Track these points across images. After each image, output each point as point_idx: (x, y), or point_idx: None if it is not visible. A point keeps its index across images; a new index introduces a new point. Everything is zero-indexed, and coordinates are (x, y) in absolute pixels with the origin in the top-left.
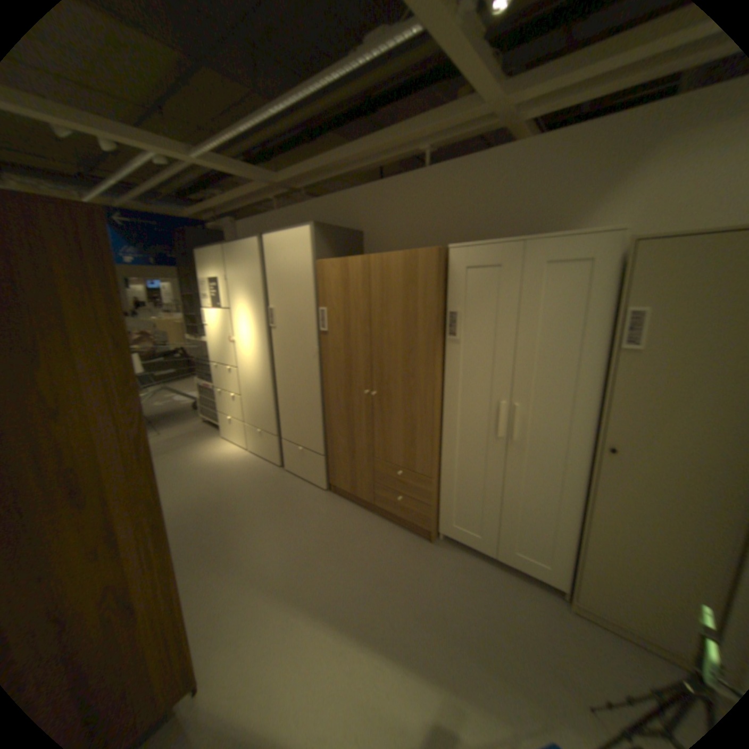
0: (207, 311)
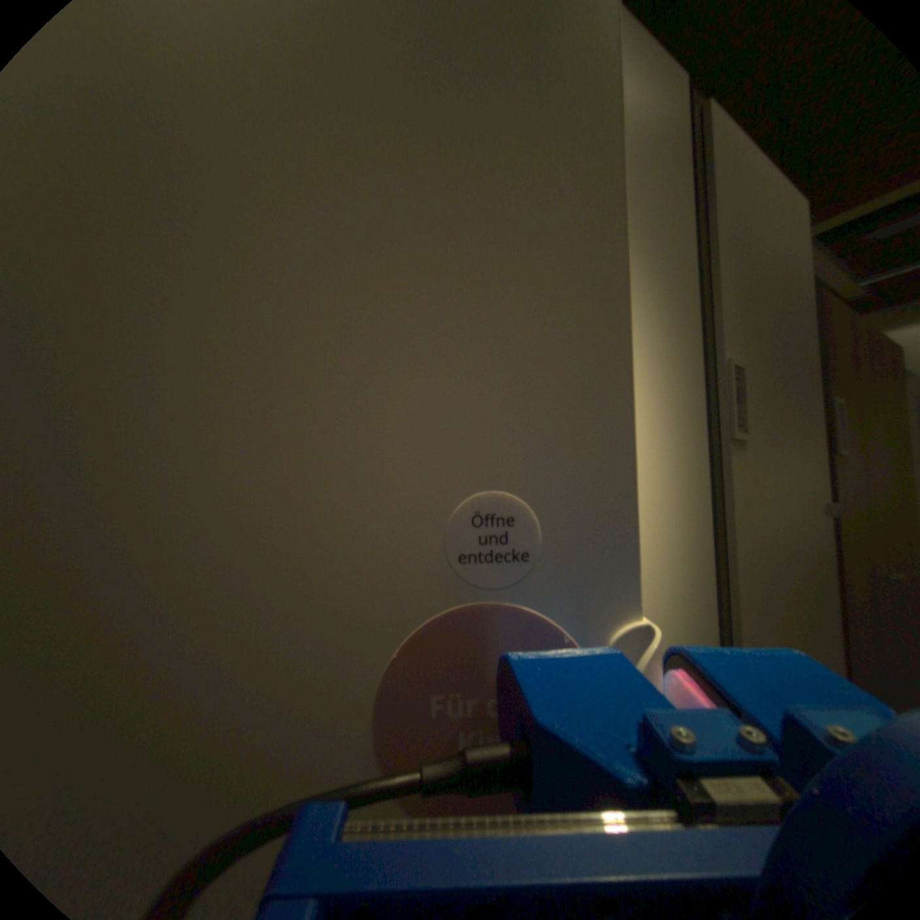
0: None
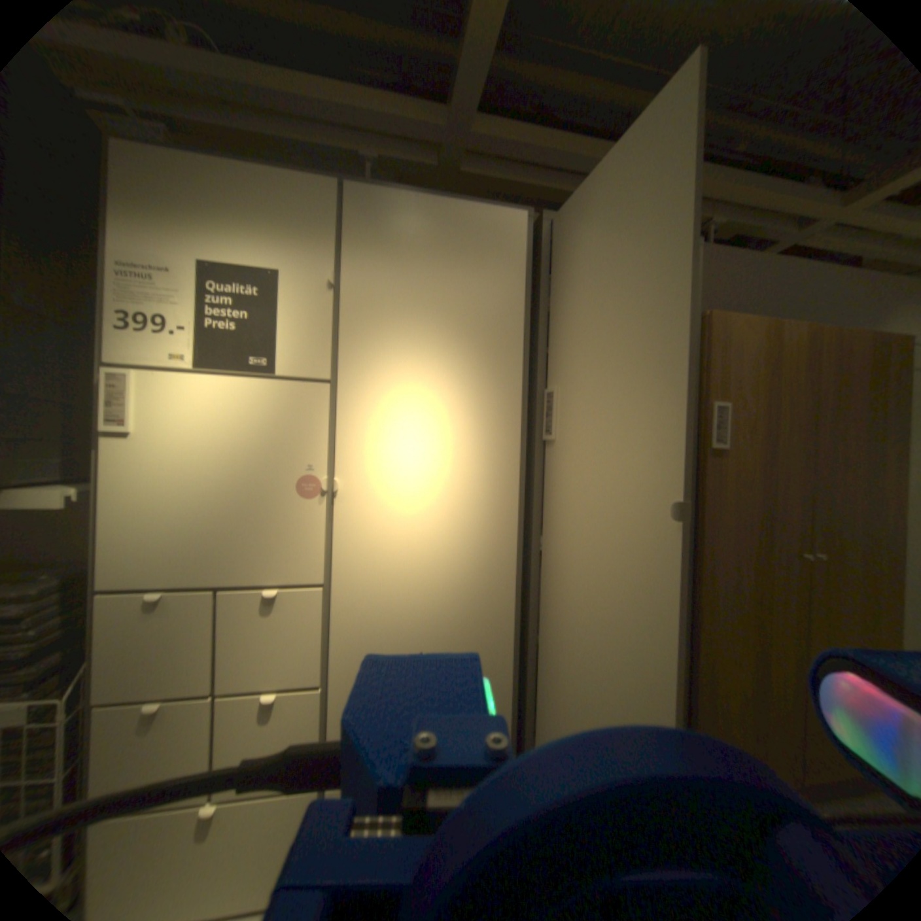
0: (158, 383)
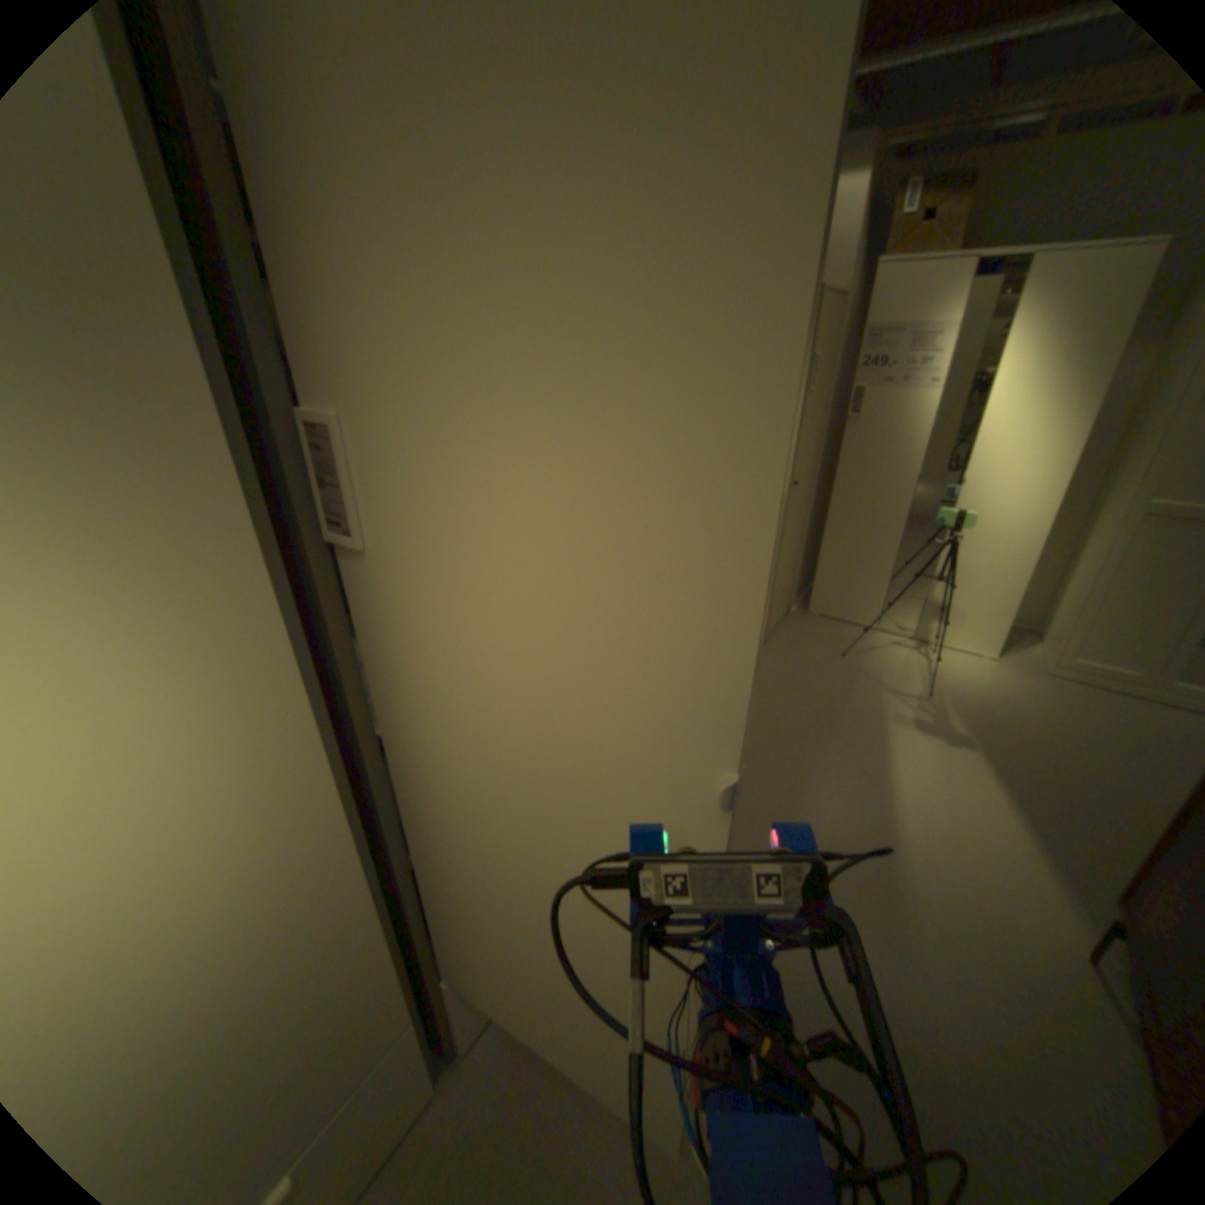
0: None
